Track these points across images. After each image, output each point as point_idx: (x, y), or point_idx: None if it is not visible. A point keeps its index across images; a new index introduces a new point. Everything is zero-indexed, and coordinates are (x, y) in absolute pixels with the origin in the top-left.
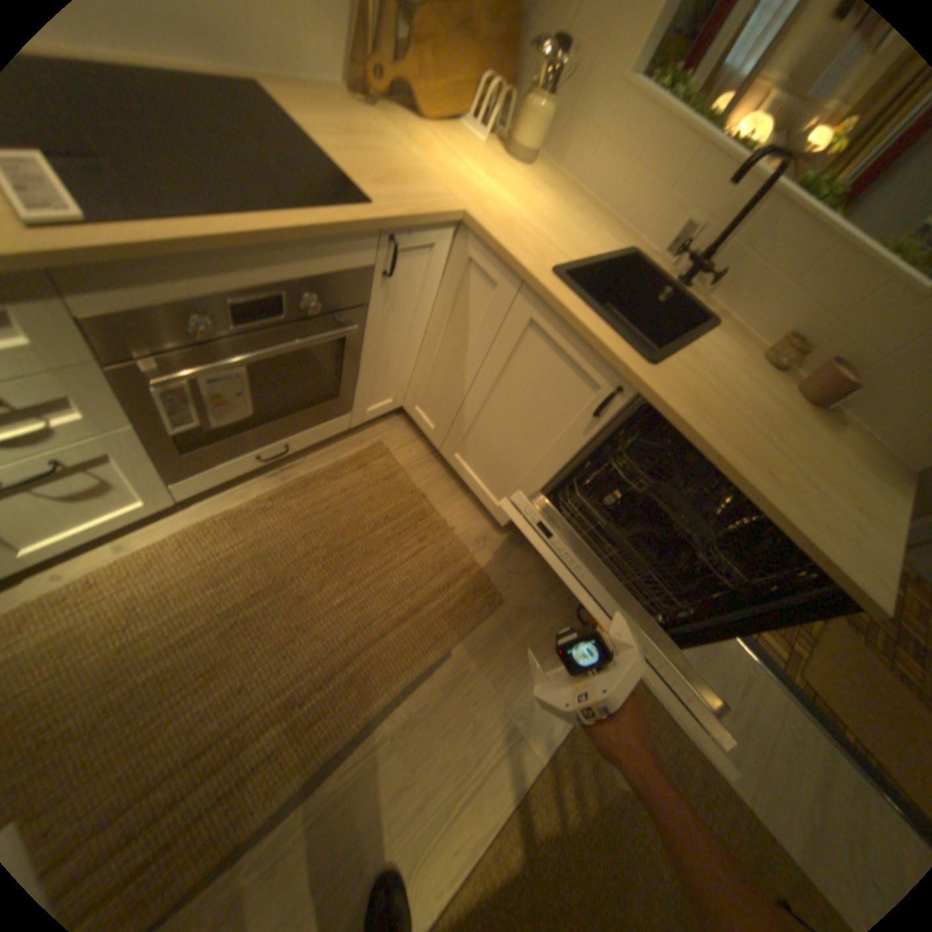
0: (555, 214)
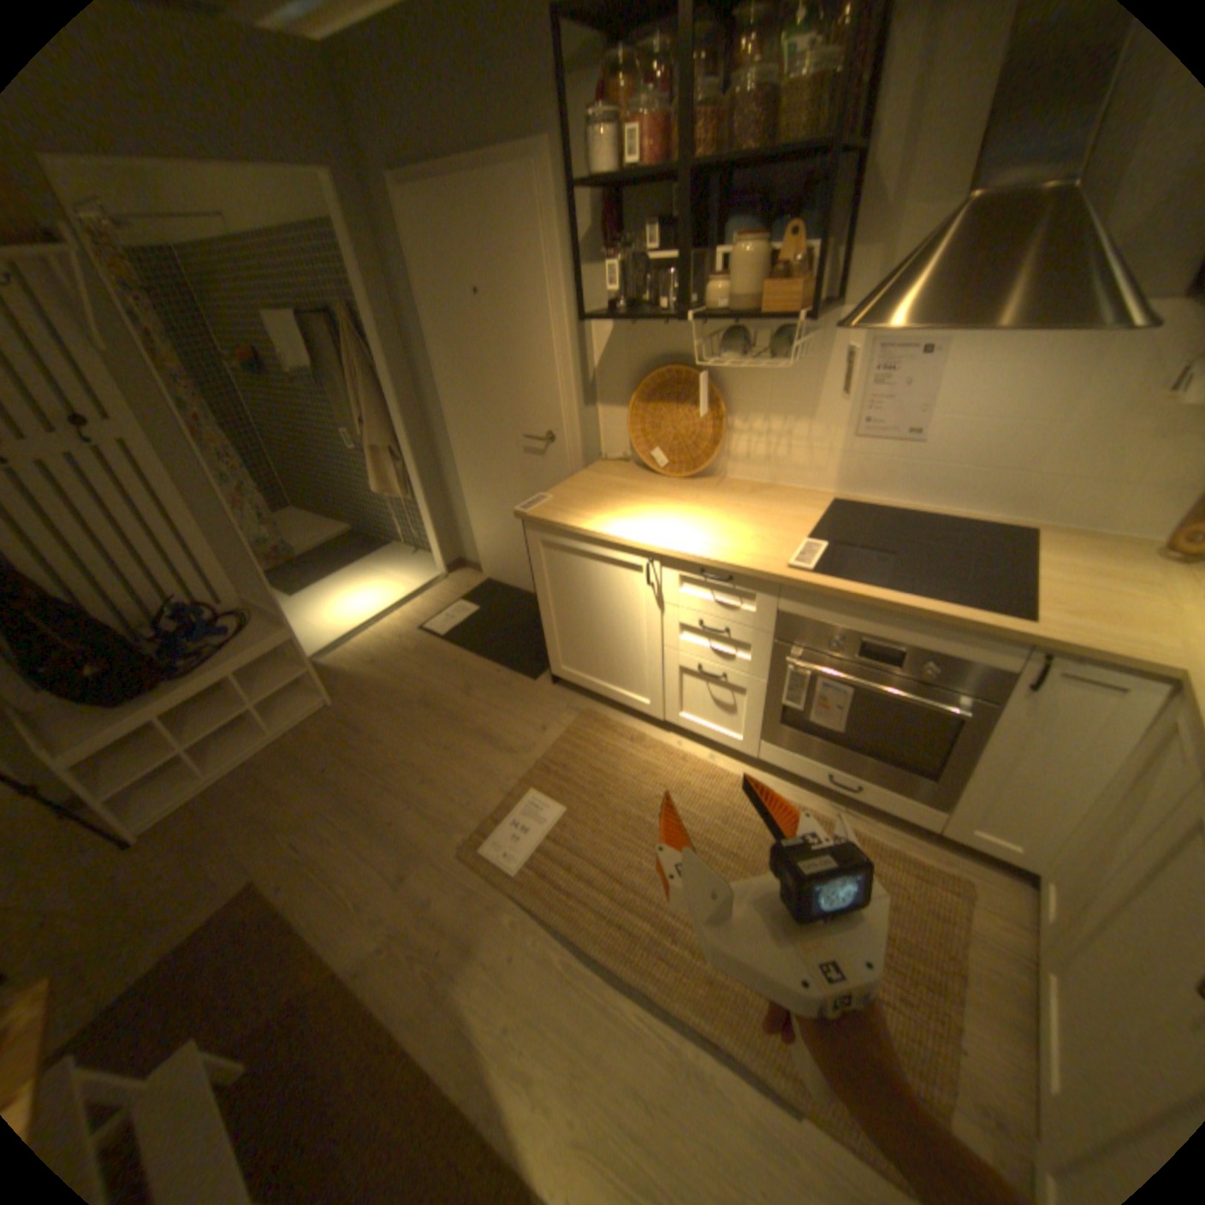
0: None
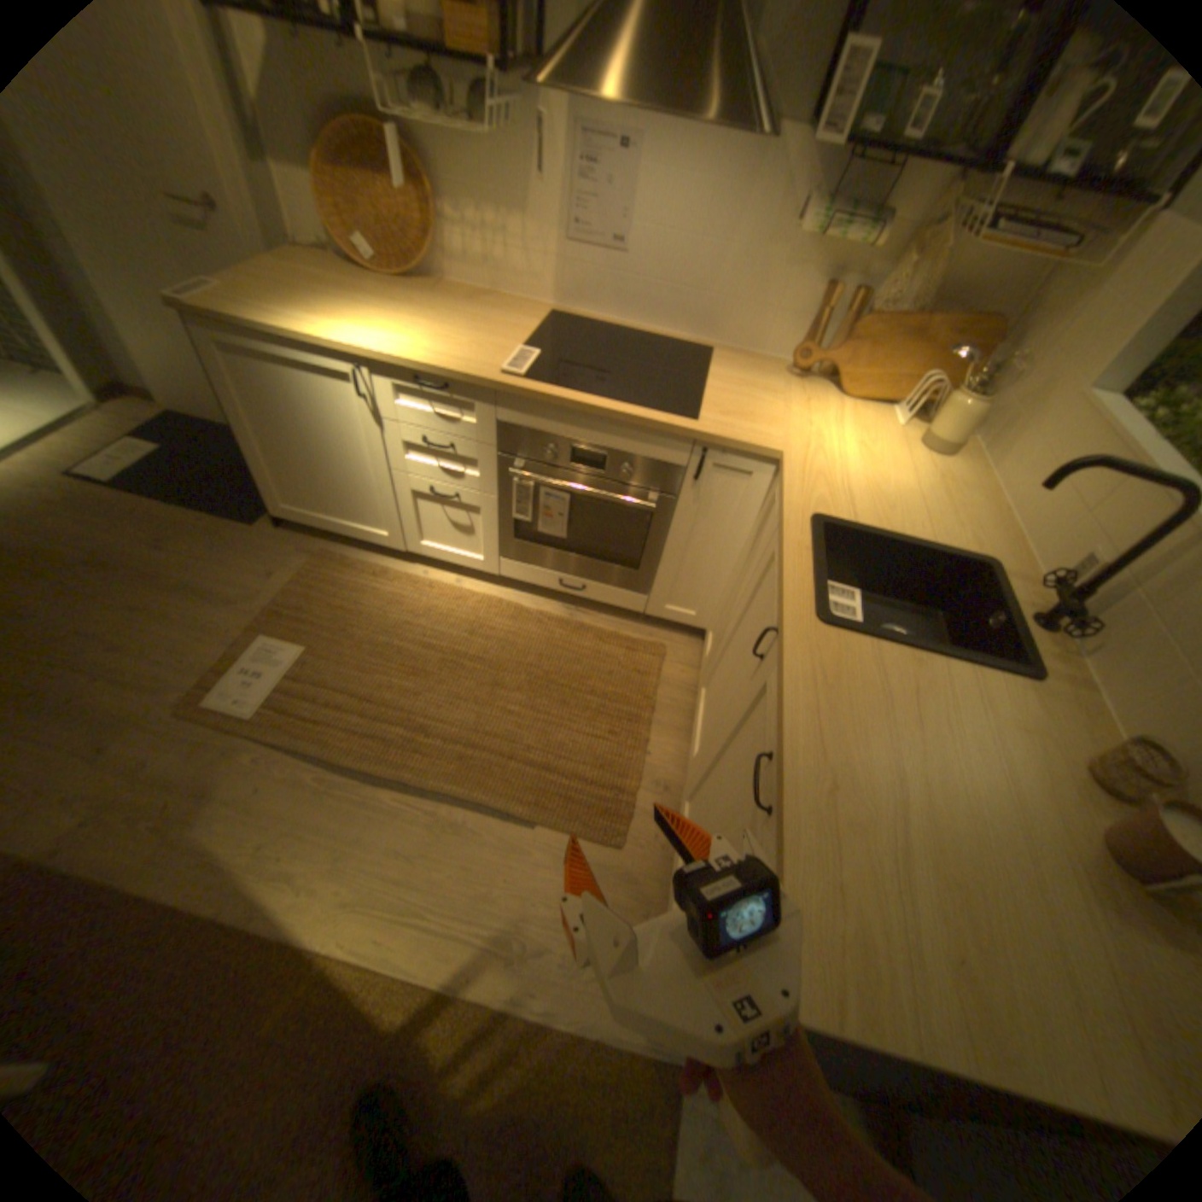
0: (907, 495)
